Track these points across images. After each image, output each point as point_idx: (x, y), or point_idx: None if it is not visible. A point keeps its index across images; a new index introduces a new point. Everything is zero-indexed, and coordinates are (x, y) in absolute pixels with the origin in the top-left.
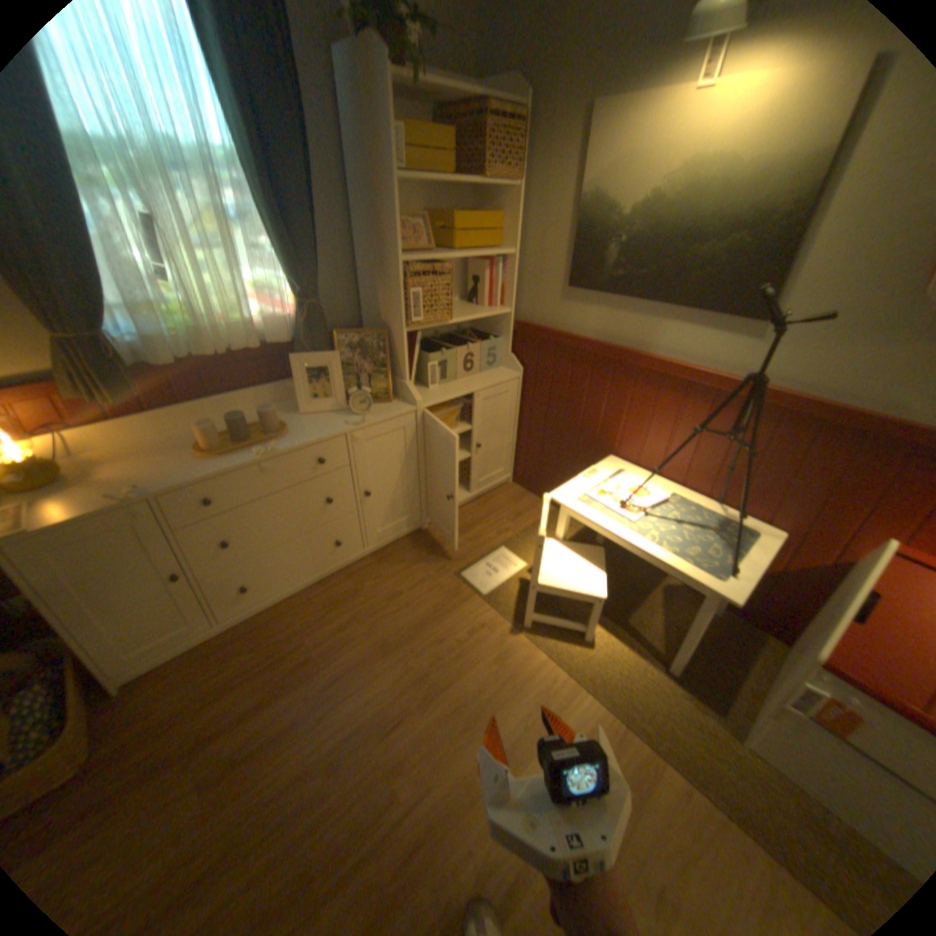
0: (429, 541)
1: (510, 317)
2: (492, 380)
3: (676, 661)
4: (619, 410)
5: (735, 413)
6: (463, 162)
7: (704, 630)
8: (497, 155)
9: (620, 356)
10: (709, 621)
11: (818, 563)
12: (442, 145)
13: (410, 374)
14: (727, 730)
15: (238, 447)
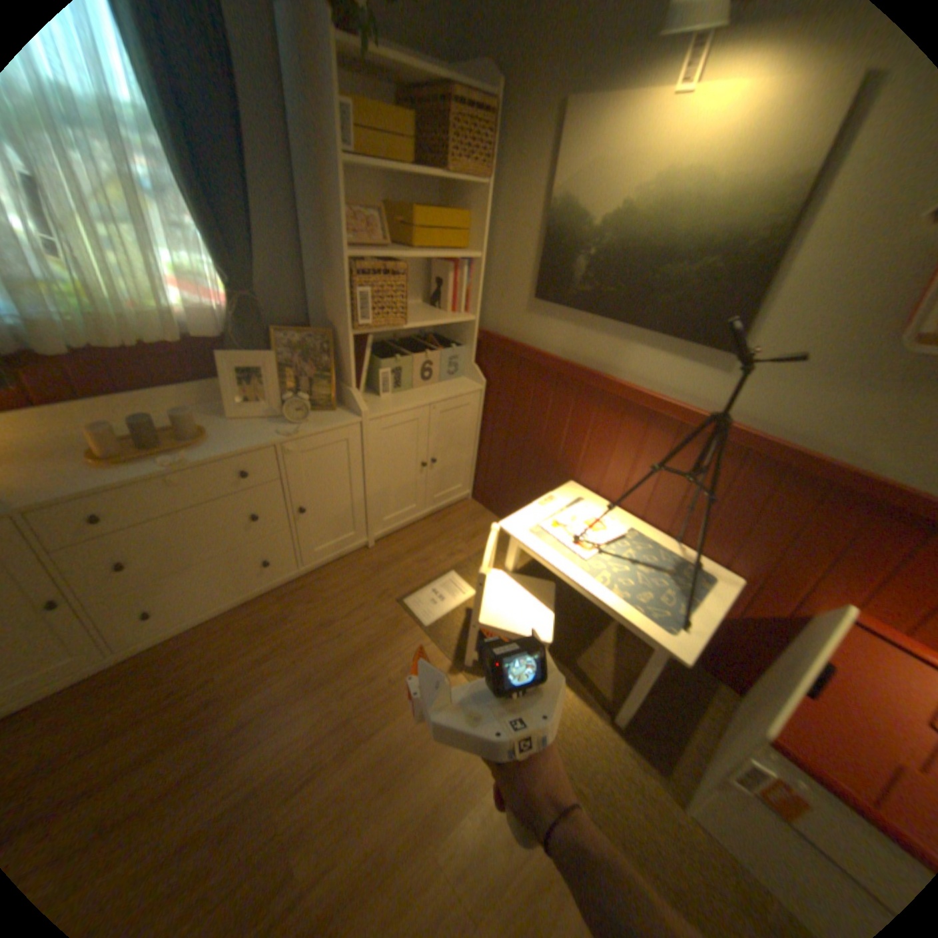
0: (373, 562)
1: (474, 326)
2: (451, 392)
3: (621, 713)
4: (581, 435)
5: (698, 449)
6: (425, 152)
7: (652, 685)
8: (465, 148)
9: (584, 377)
10: (657, 676)
11: (774, 614)
12: (403, 131)
13: (356, 381)
14: (670, 793)
15: (139, 456)
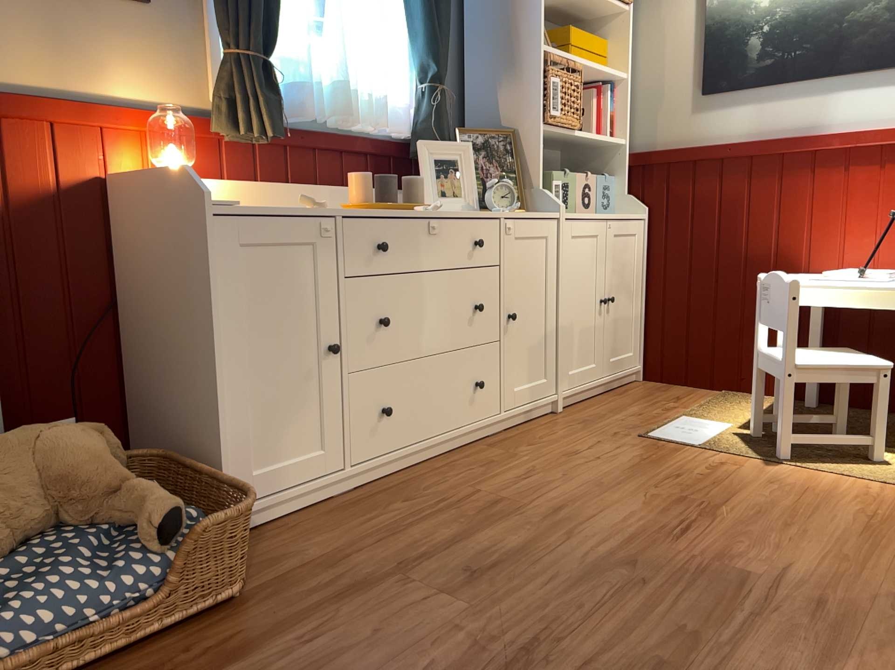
0: (577, 419)
1: (625, 149)
2: (618, 215)
3: None
4: (798, 212)
5: None
6: None
7: None
8: None
9: (786, 145)
10: None
11: None
12: None
13: (541, 183)
14: None
15: (397, 205)
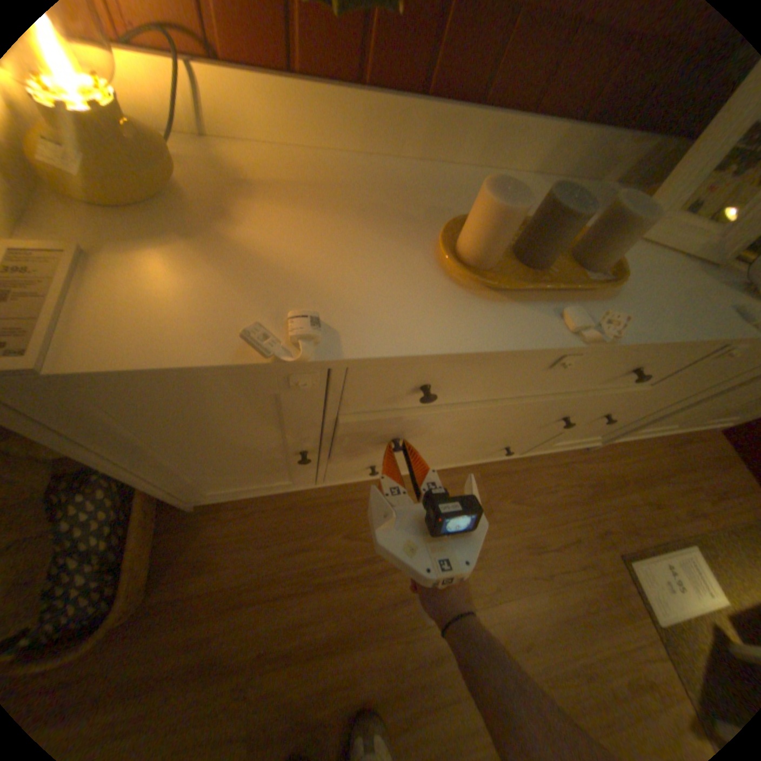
0: (596, 476)
1: None
2: None
3: None
4: None
5: None
6: None
7: None
8: None
9: None
10: None
11: None
12: None
13: None
14: None
15: (541, 289)
